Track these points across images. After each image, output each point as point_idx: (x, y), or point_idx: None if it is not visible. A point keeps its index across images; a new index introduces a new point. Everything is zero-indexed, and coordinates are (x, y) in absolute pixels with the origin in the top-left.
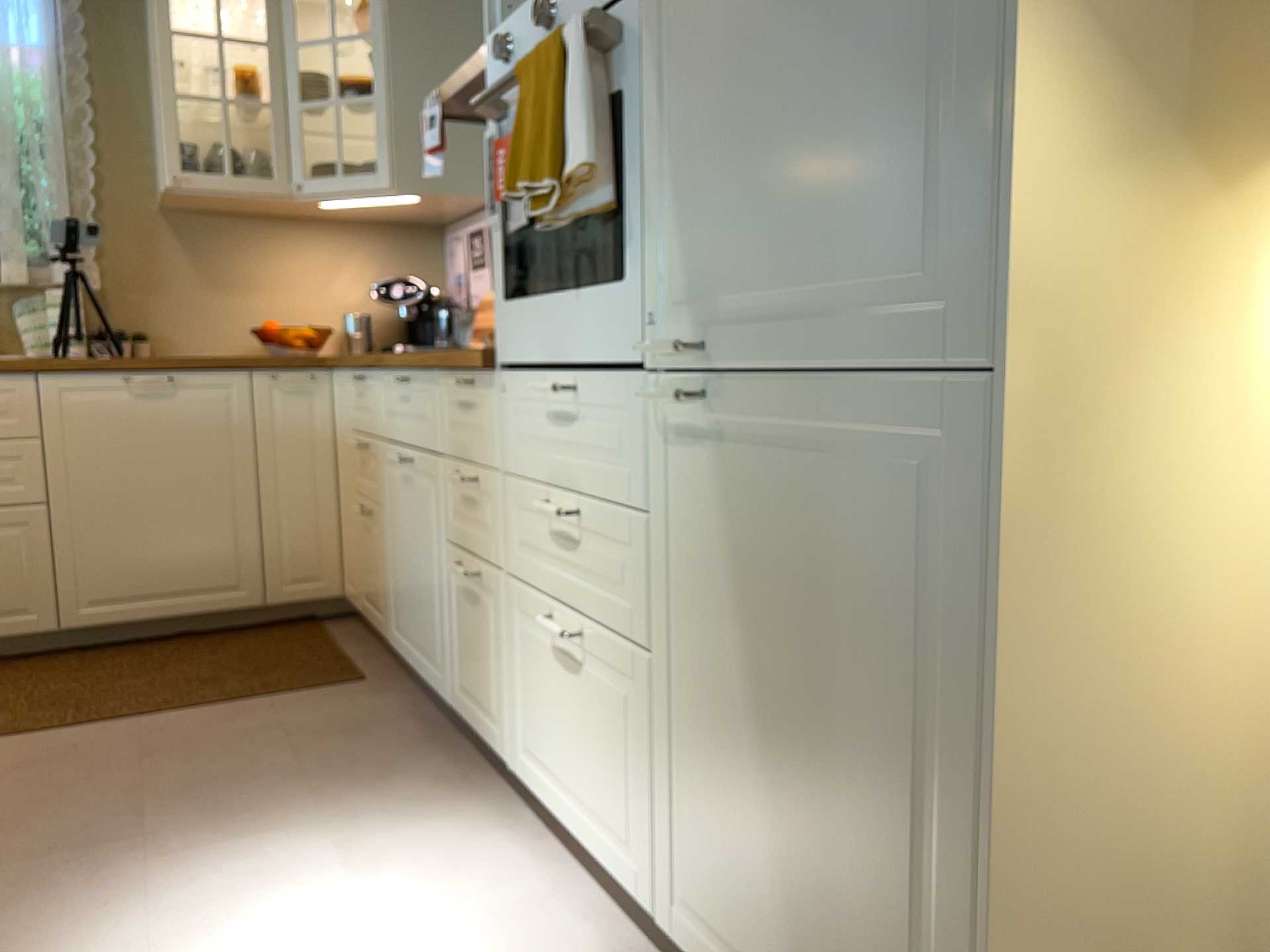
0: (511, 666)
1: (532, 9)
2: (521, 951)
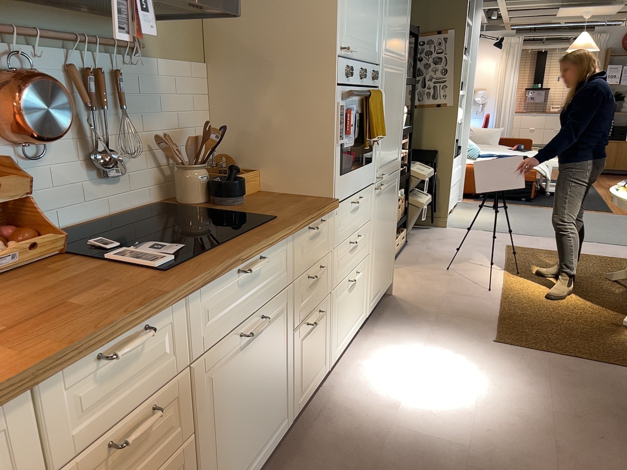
0: (331, 324)
1: (355, 68)
2: (378, 353)
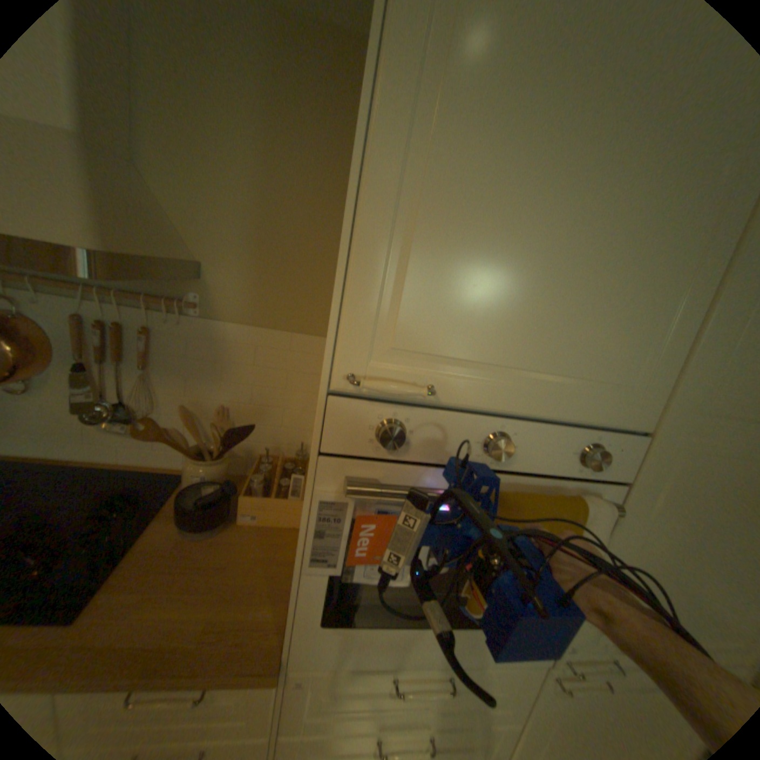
0: None
1: (451, 422)
2: None
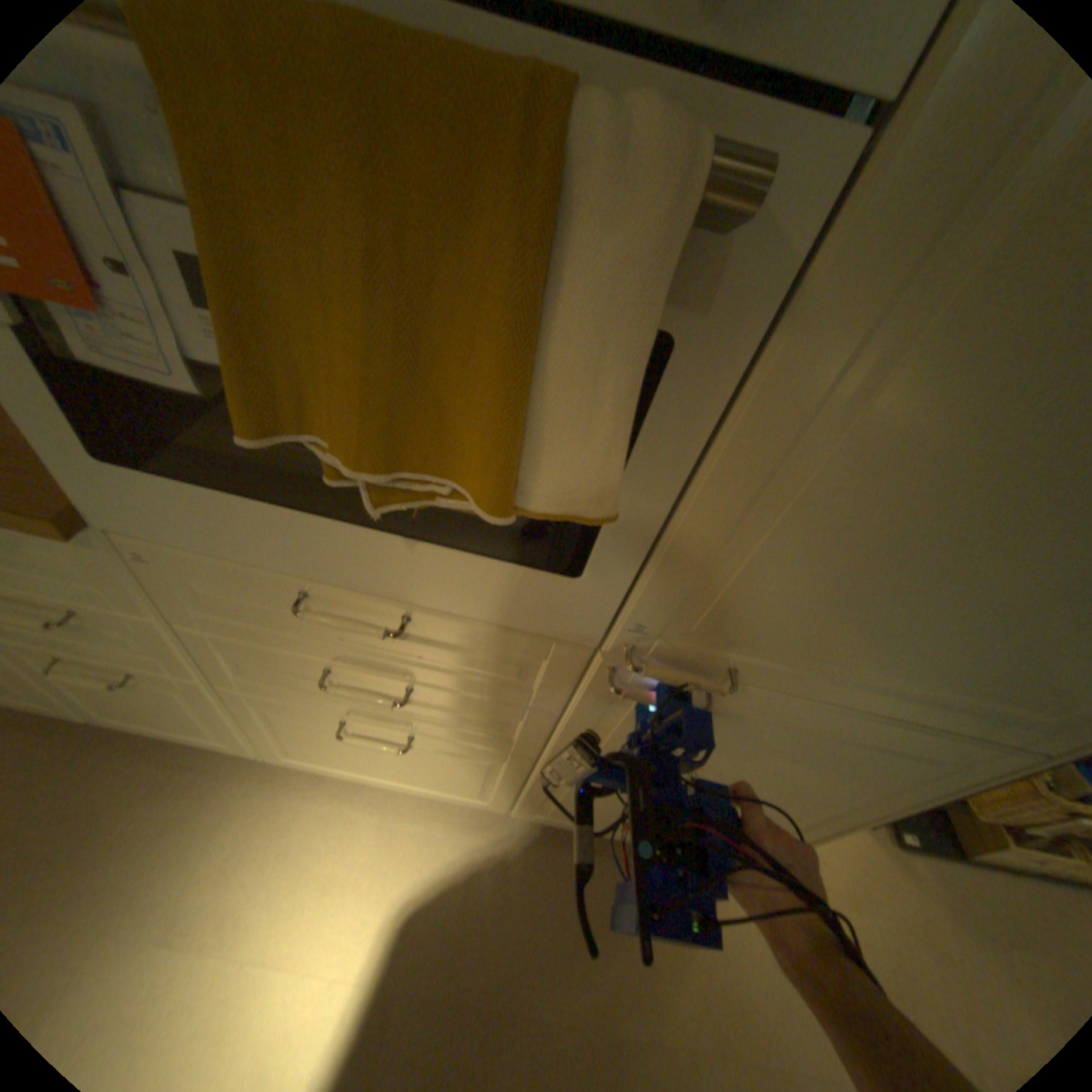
0: (239, 725)
1: None
2: (403, 871)
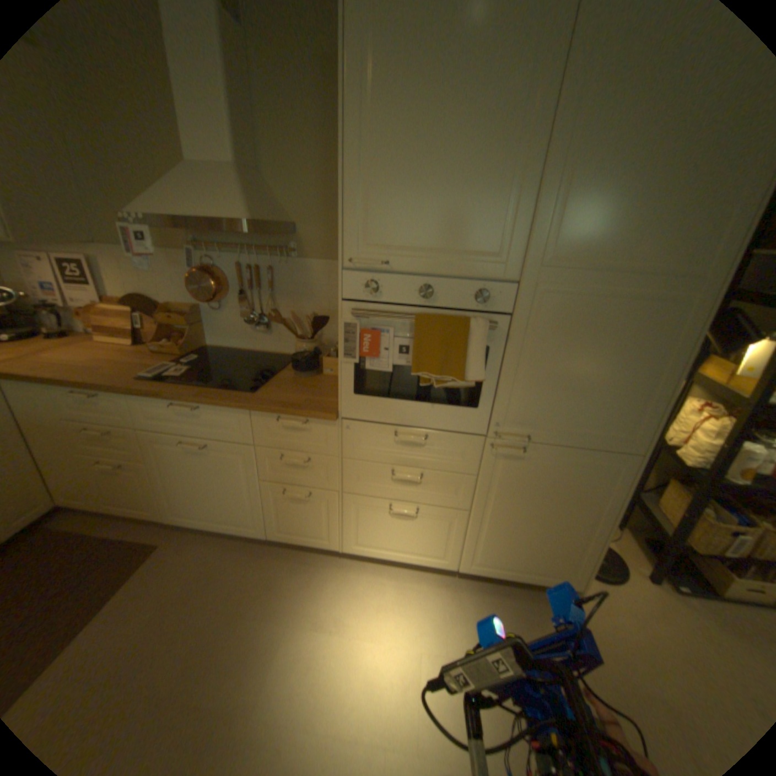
0: (342, 520)
1: (399, 280)
2: (411, 603)
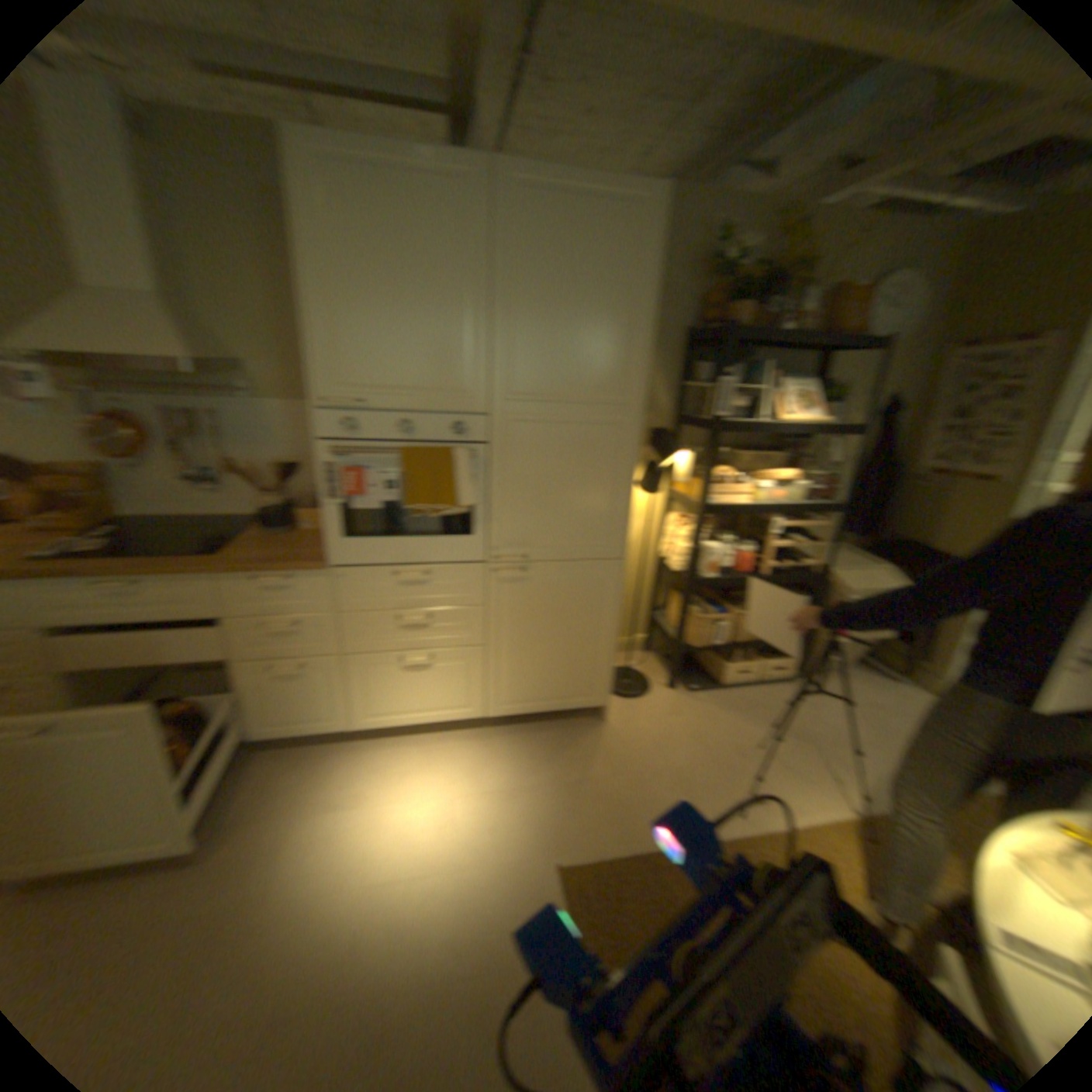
0: (352, 688)
1: (382, 418)
2: (443, 761)
